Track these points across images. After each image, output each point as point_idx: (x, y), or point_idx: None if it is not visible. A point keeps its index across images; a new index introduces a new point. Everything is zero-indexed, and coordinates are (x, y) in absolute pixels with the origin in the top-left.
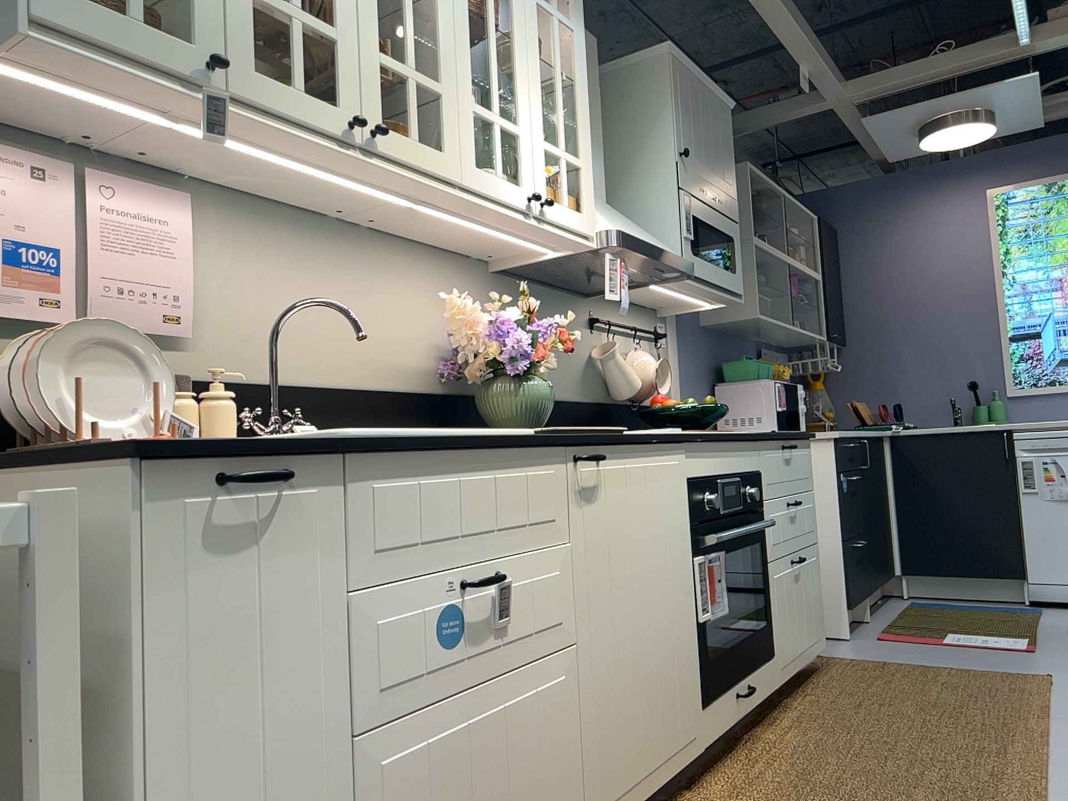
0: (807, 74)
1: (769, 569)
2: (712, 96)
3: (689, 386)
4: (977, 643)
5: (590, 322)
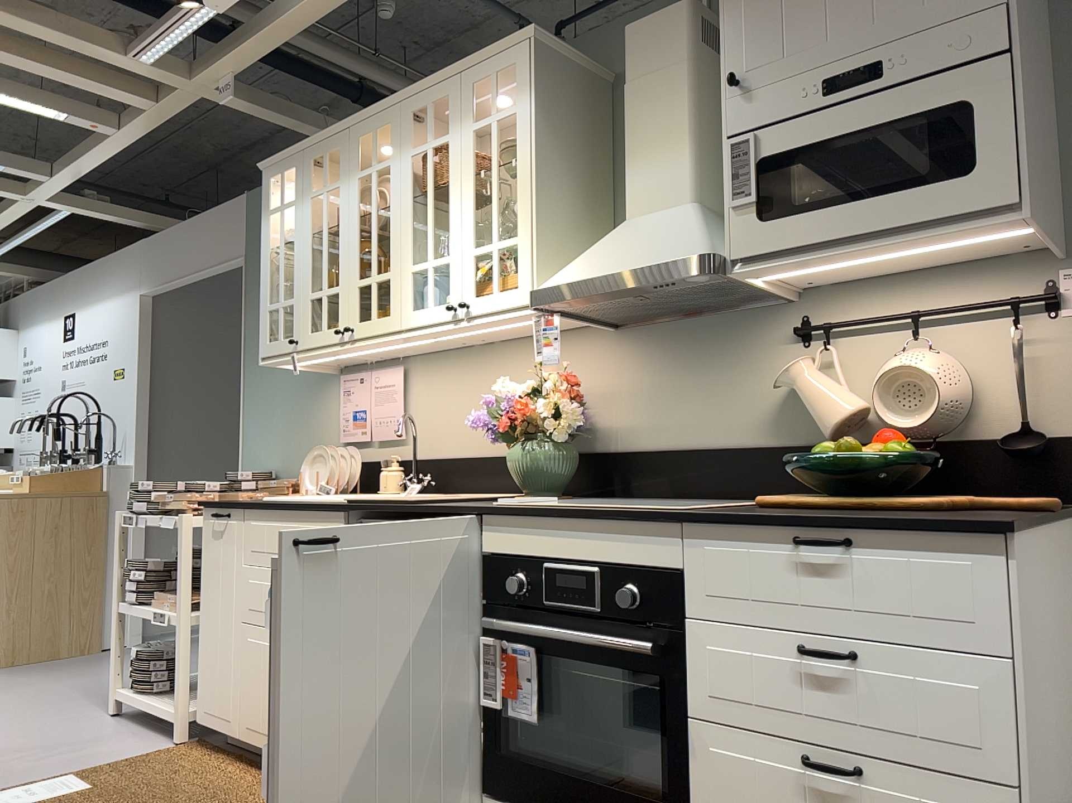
0: None
1: (690, 729)
2: None
3: None
4: None
5: (795, 335)
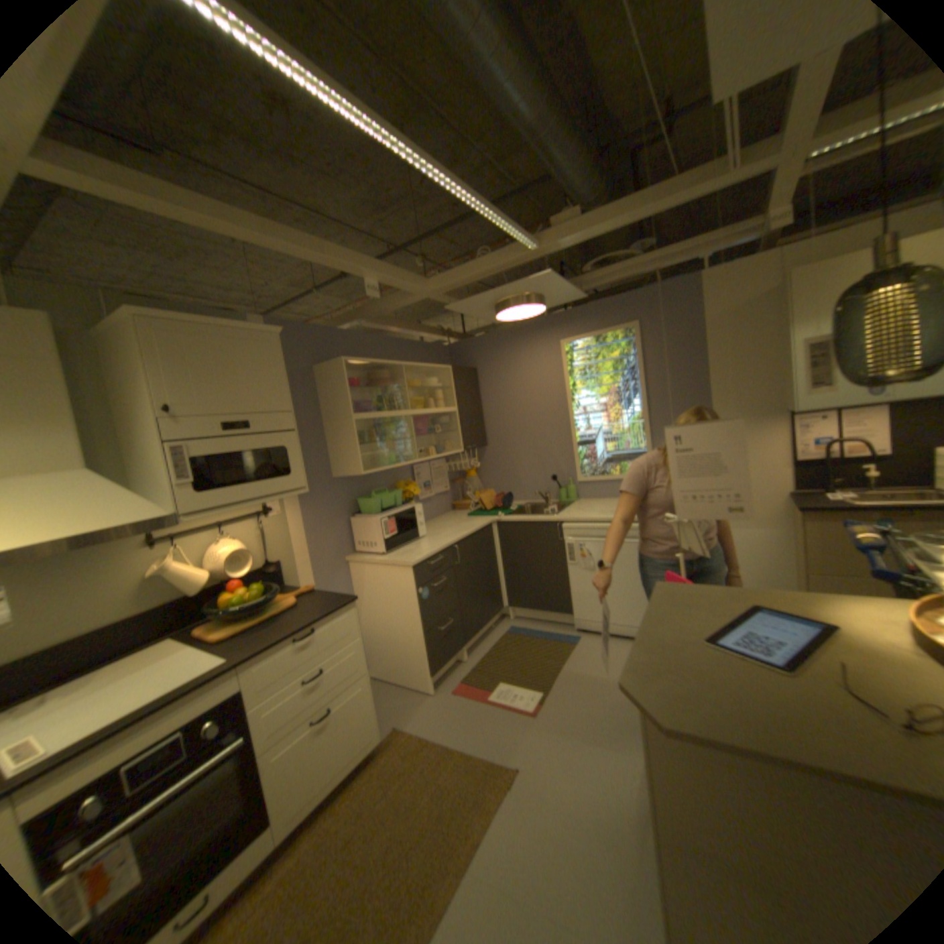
0: (375, 282)
1: (257, 764)
2: (234, 332)
3: (315, 530)
4: (506, 705)
5: (144, 543)
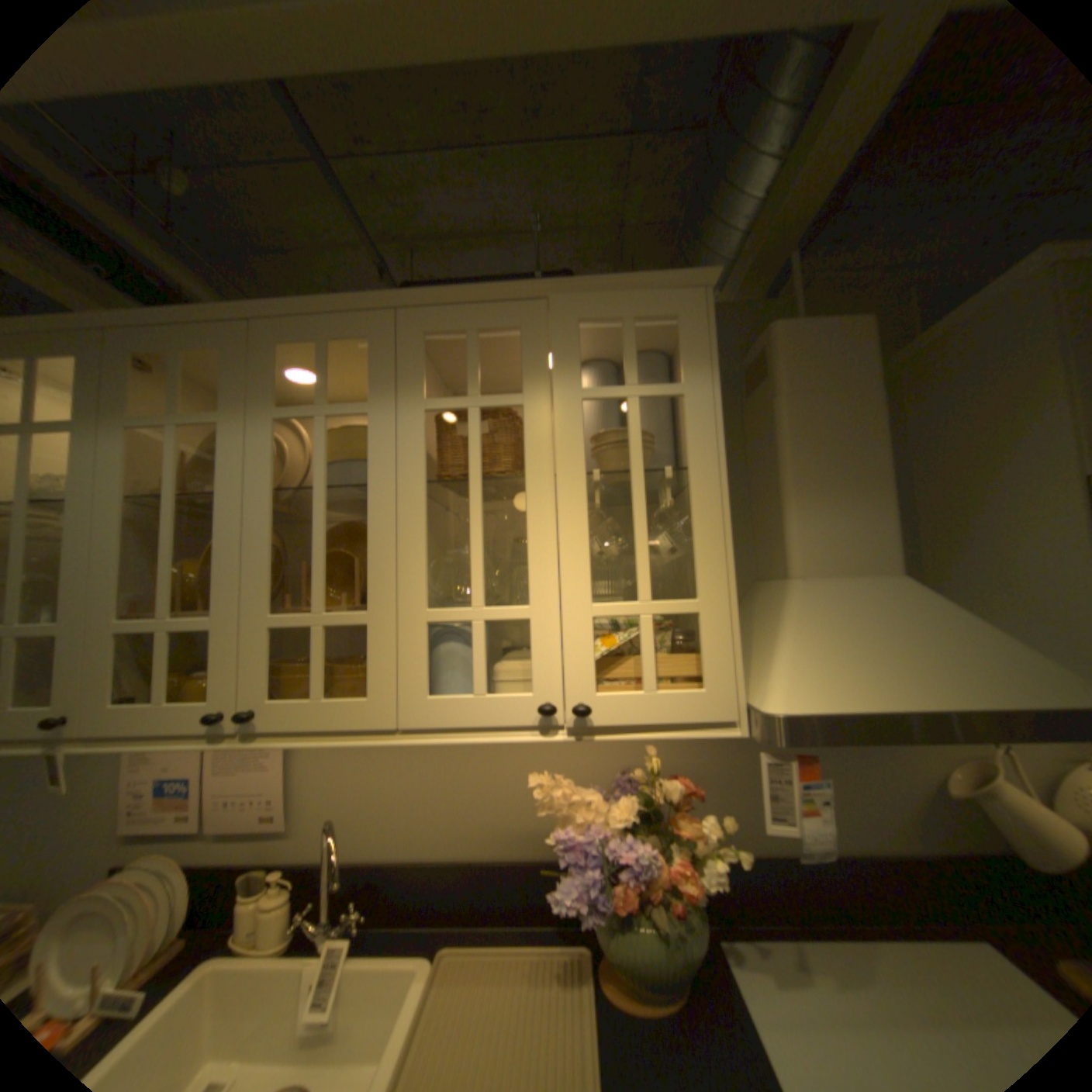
0: None
1: None
2: None
3: None
4: None
5: None
